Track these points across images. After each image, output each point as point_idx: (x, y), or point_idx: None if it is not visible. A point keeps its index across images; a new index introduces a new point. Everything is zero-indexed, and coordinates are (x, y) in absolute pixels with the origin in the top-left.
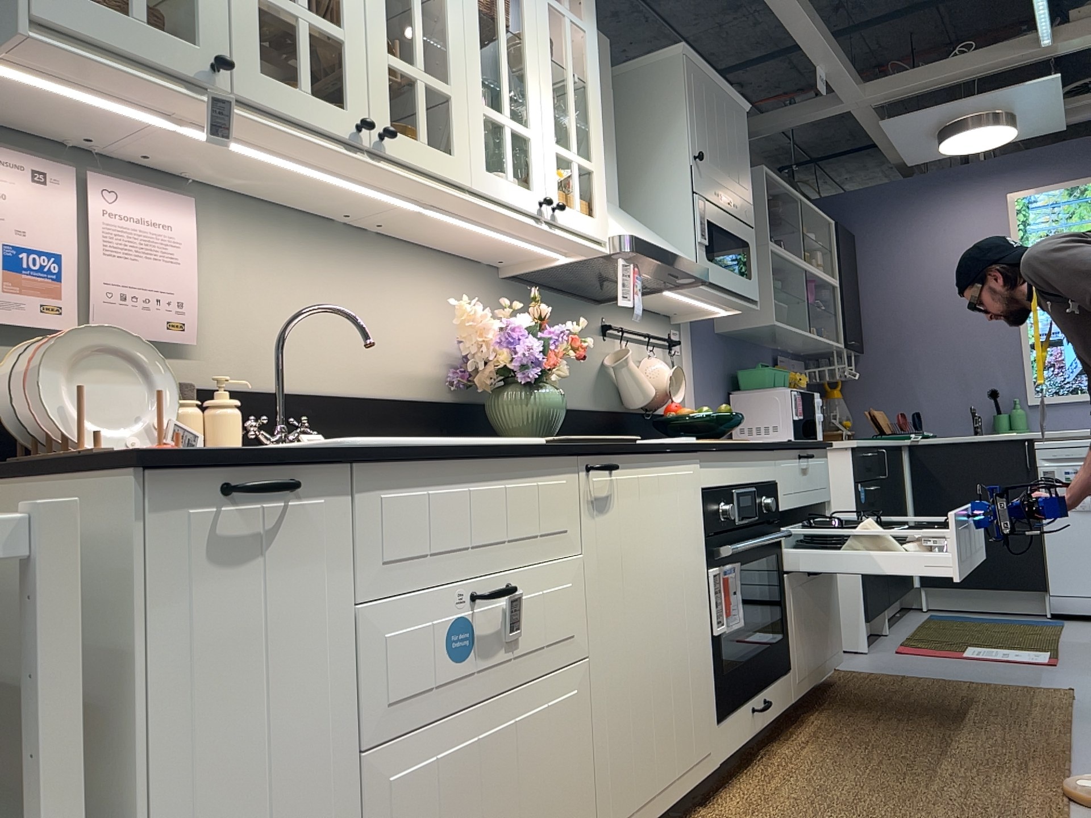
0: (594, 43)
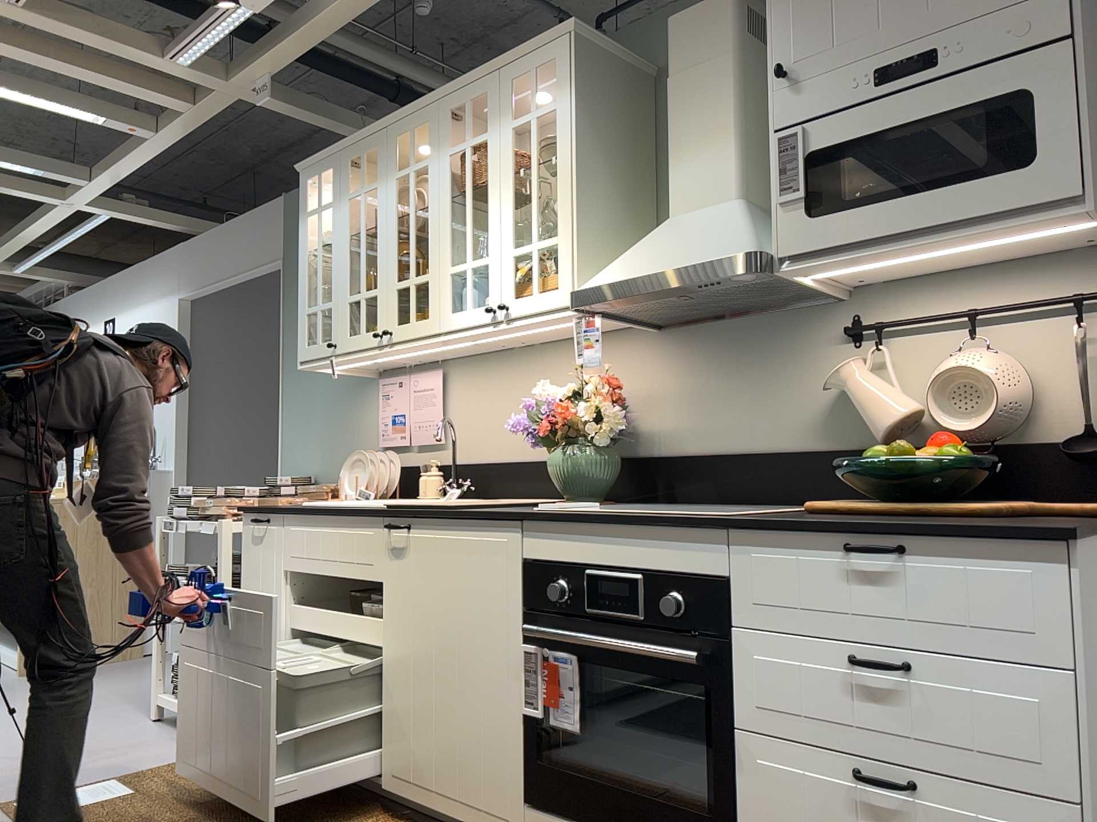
0: (564, 110)
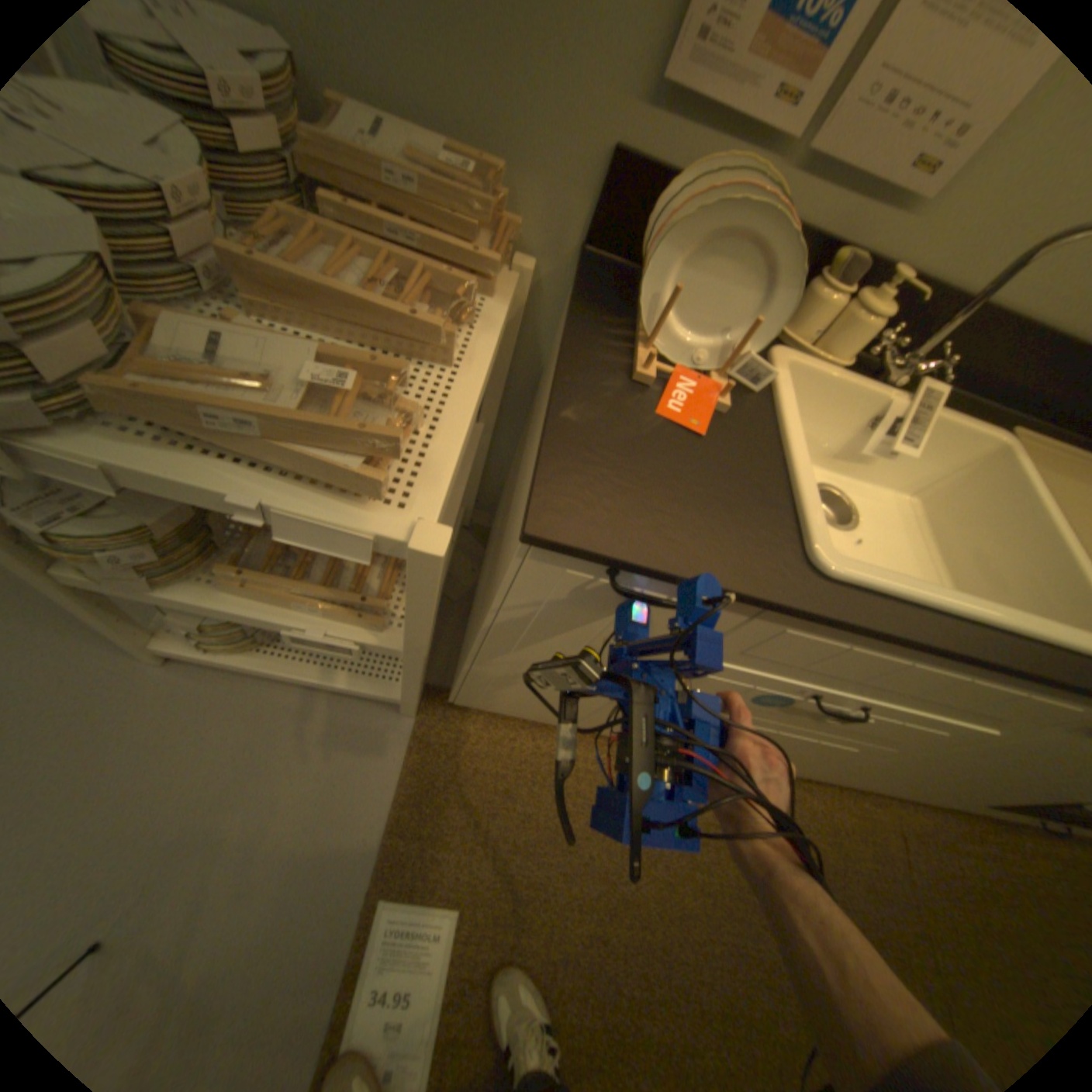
0: None
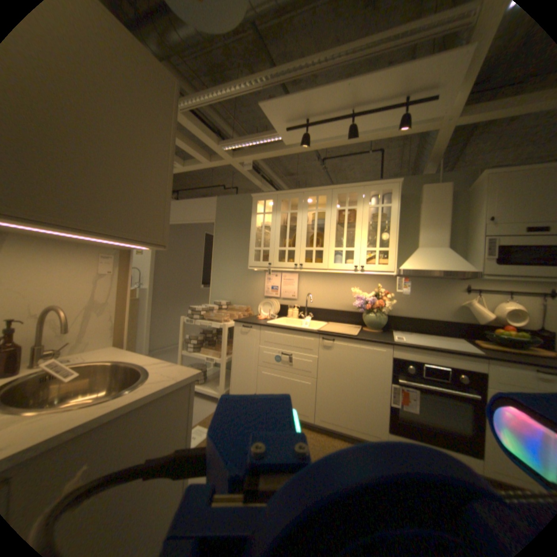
0: (395, 207)
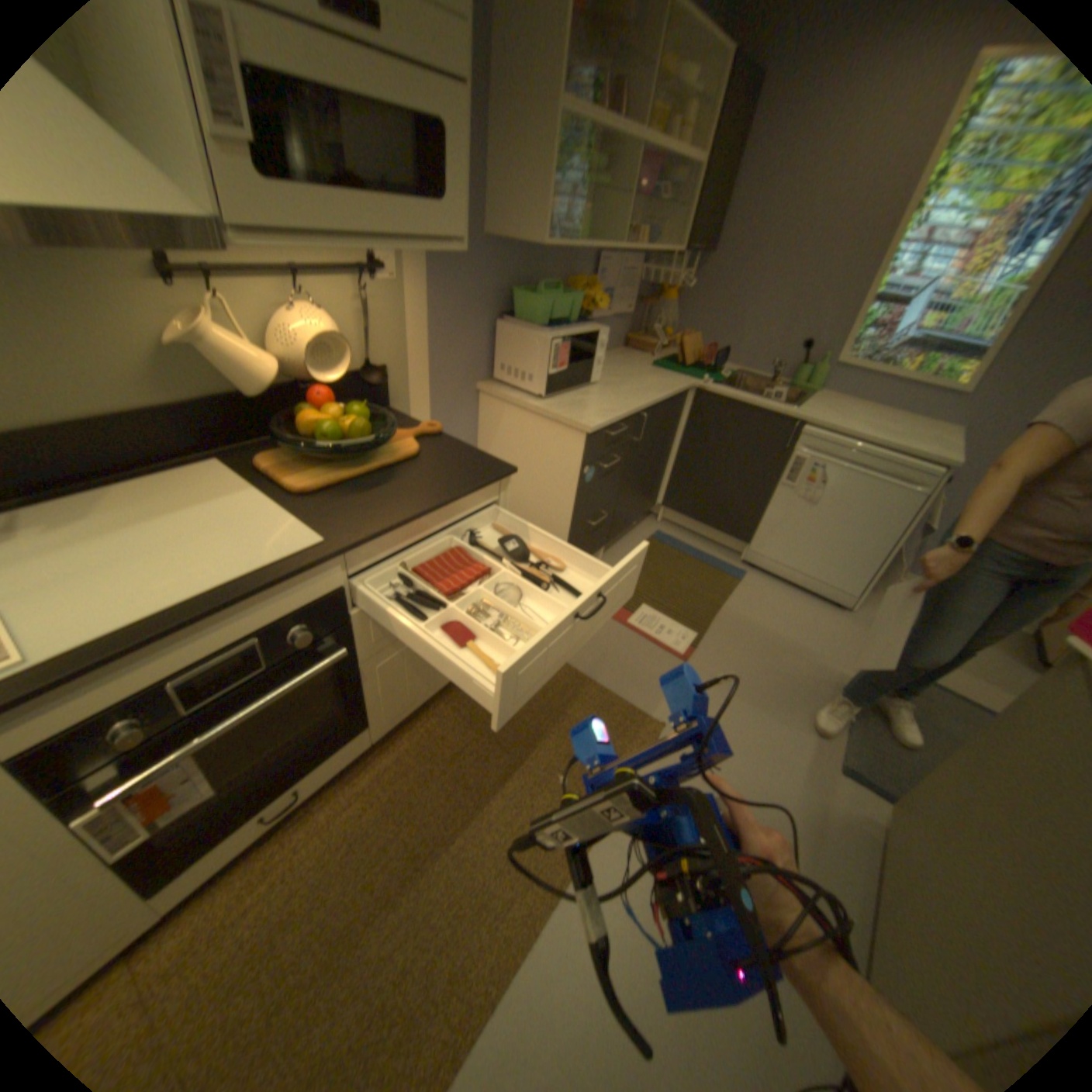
0: None
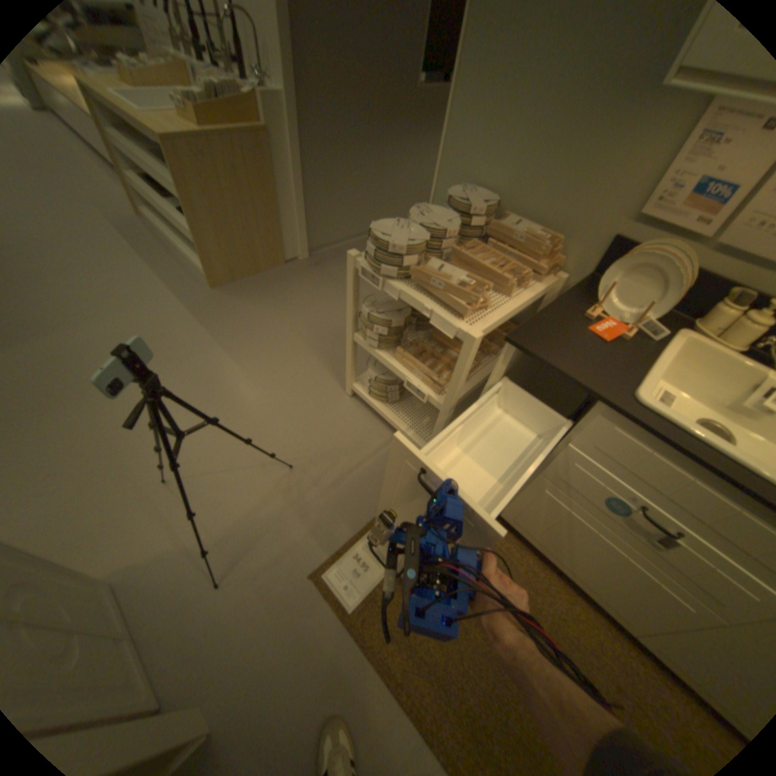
0: None
